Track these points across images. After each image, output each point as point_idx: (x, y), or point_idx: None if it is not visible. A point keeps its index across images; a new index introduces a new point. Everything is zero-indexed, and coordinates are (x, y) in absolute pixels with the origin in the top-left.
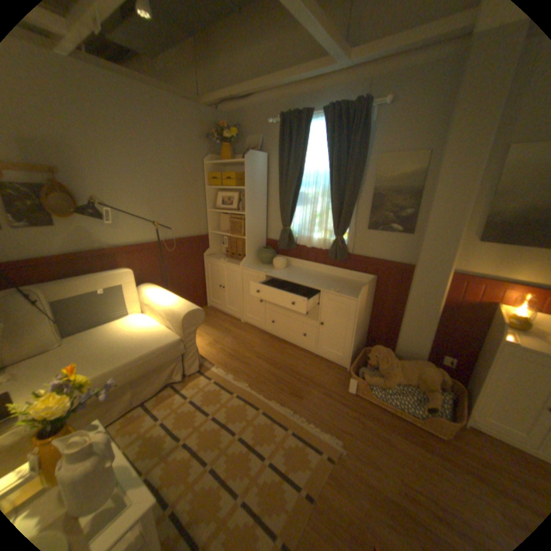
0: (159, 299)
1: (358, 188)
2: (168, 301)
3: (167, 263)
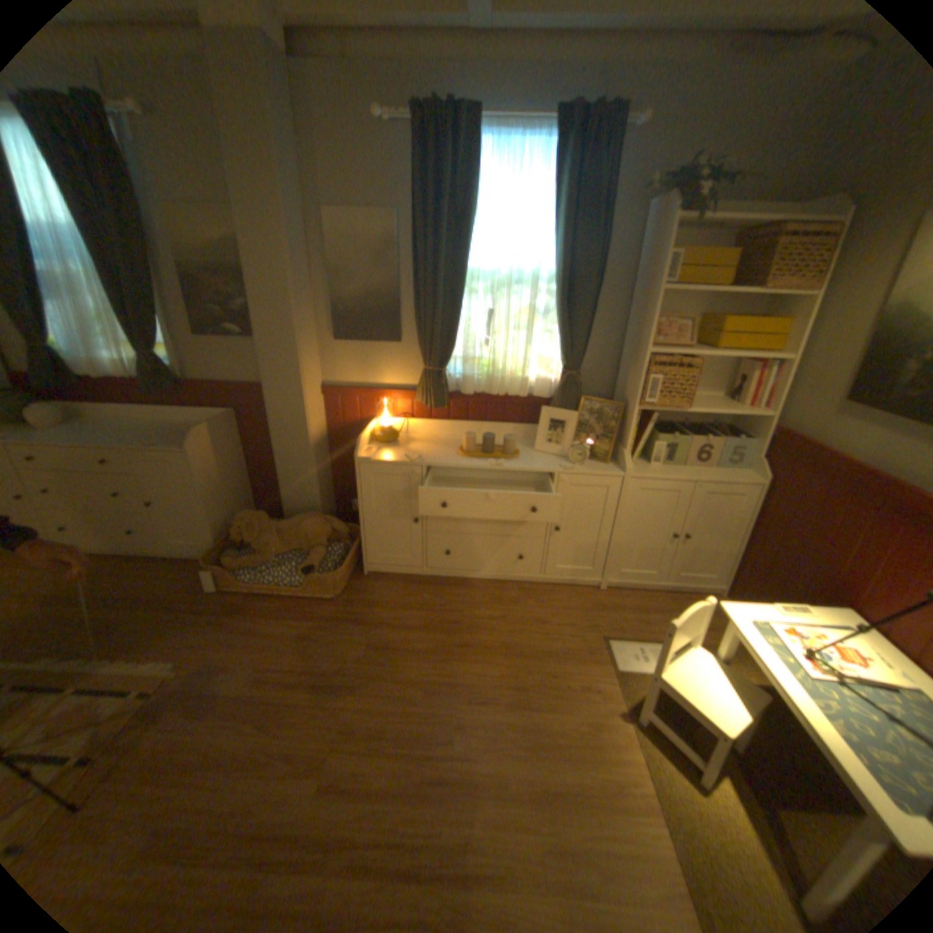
0: None
1: (144, 266)
2: None
3: None
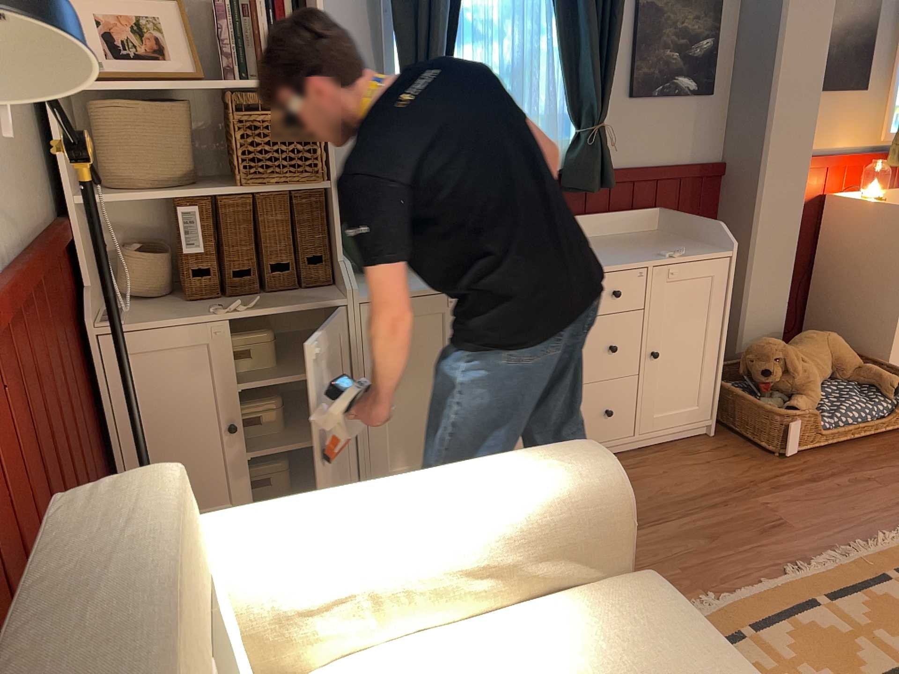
0: (412, 522)
1: None
2: (462, 496)
3: (37, 409)
